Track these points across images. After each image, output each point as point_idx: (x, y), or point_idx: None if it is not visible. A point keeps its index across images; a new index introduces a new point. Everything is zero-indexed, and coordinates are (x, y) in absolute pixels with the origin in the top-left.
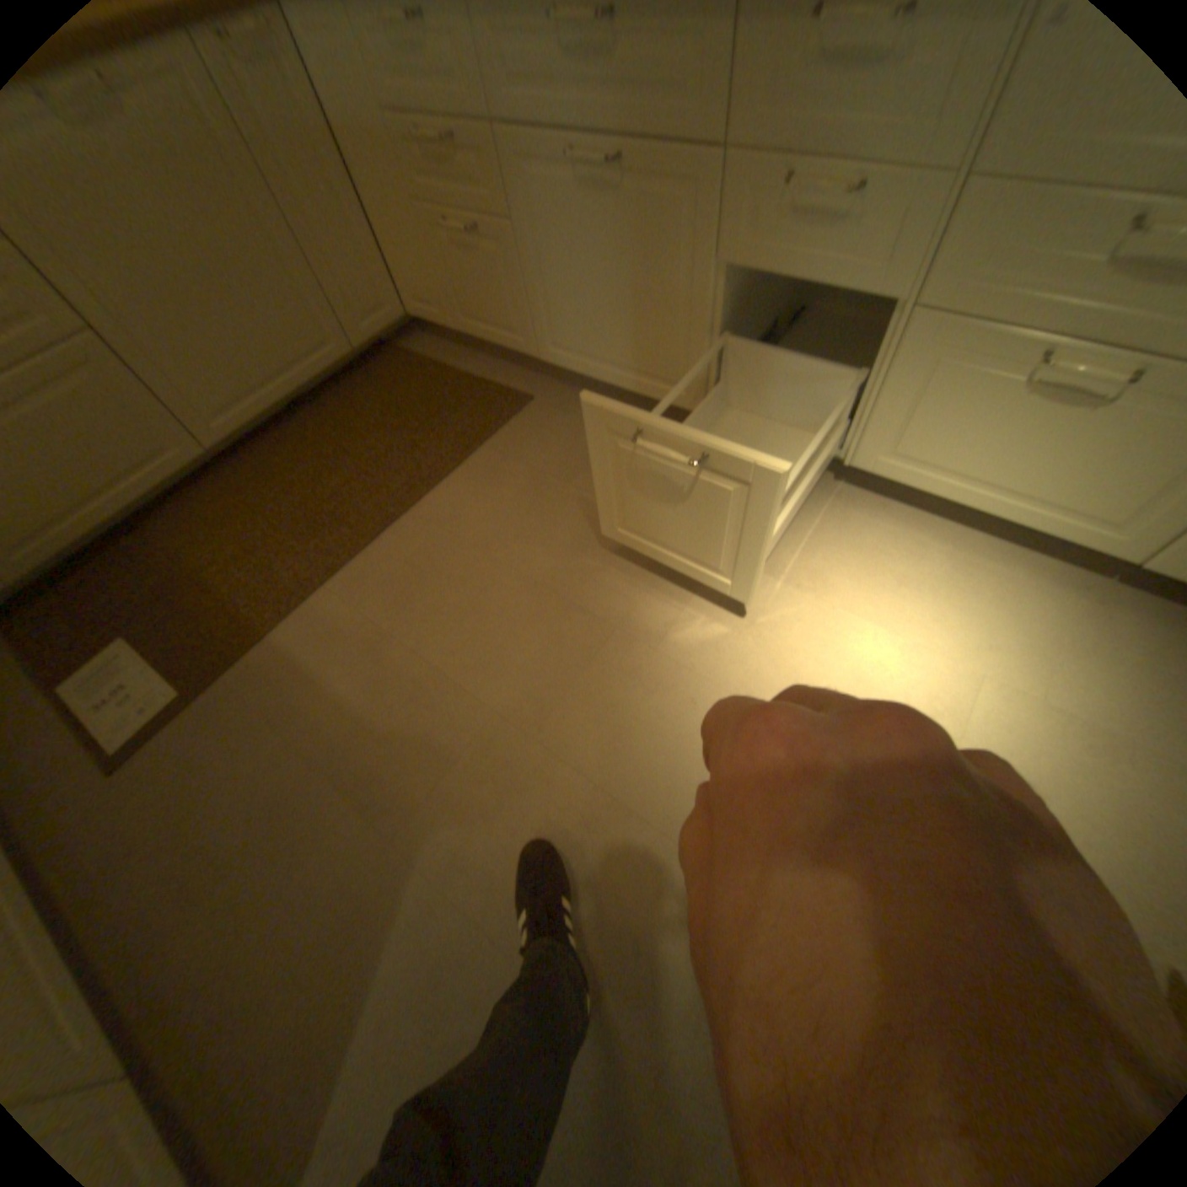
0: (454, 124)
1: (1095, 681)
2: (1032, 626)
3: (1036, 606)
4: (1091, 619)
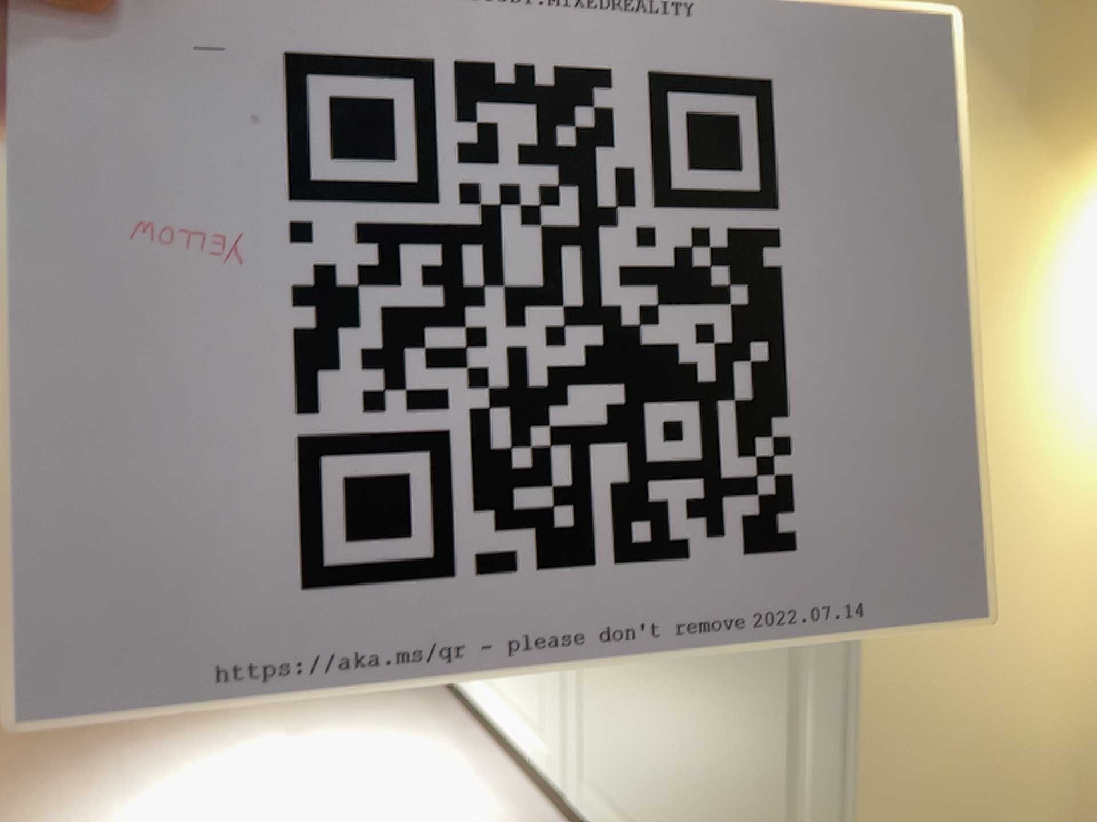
0: None
1: None
2: None
3: None
4: None
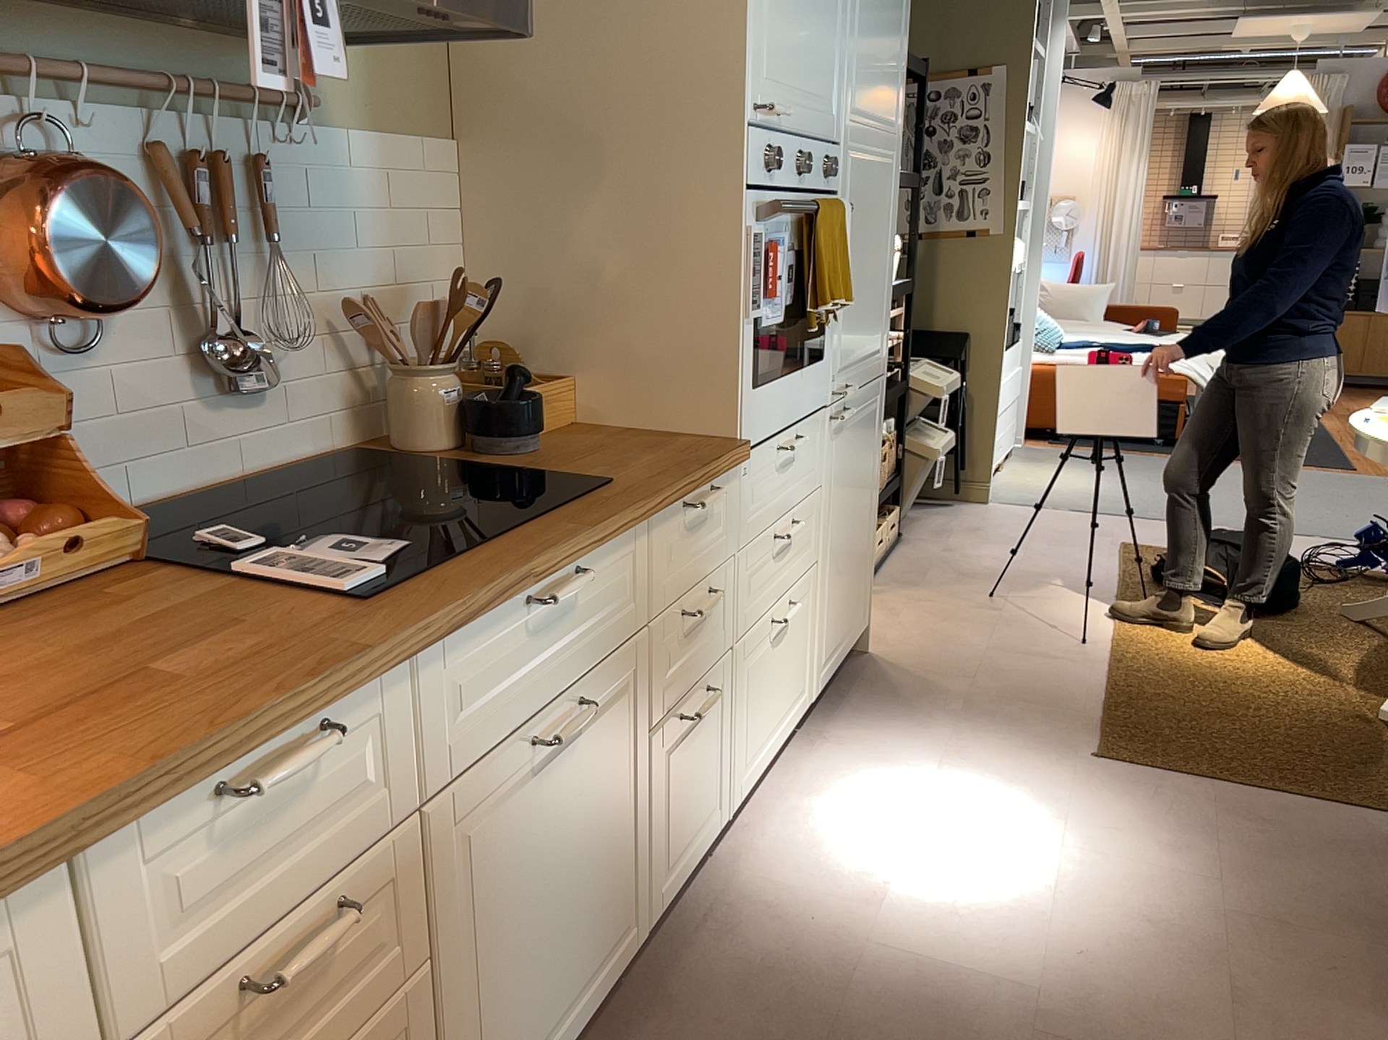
0: (346, 887)
1: (901, 750)
2: (863, 767)
3: (840, 763)
4: (842, 744)
